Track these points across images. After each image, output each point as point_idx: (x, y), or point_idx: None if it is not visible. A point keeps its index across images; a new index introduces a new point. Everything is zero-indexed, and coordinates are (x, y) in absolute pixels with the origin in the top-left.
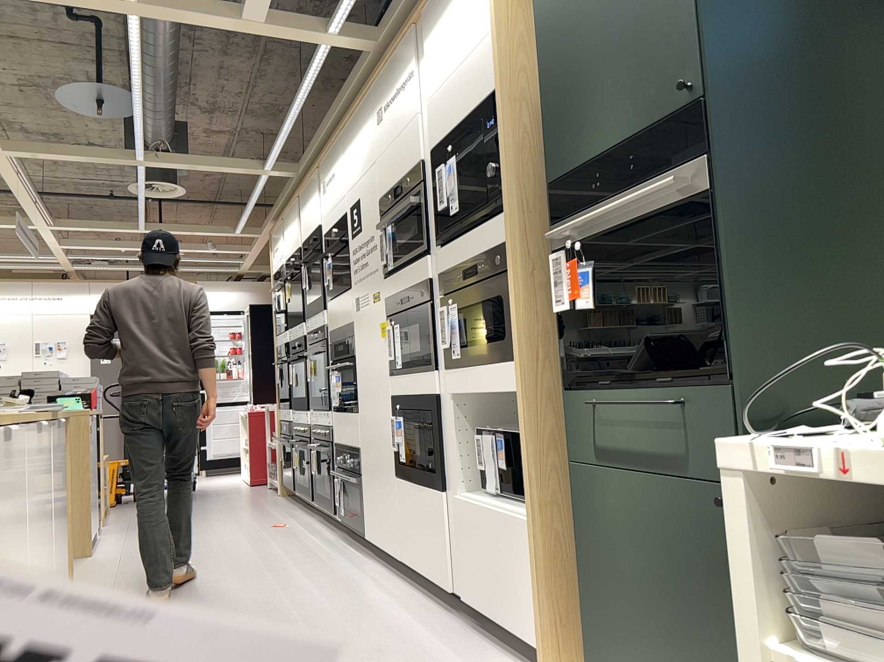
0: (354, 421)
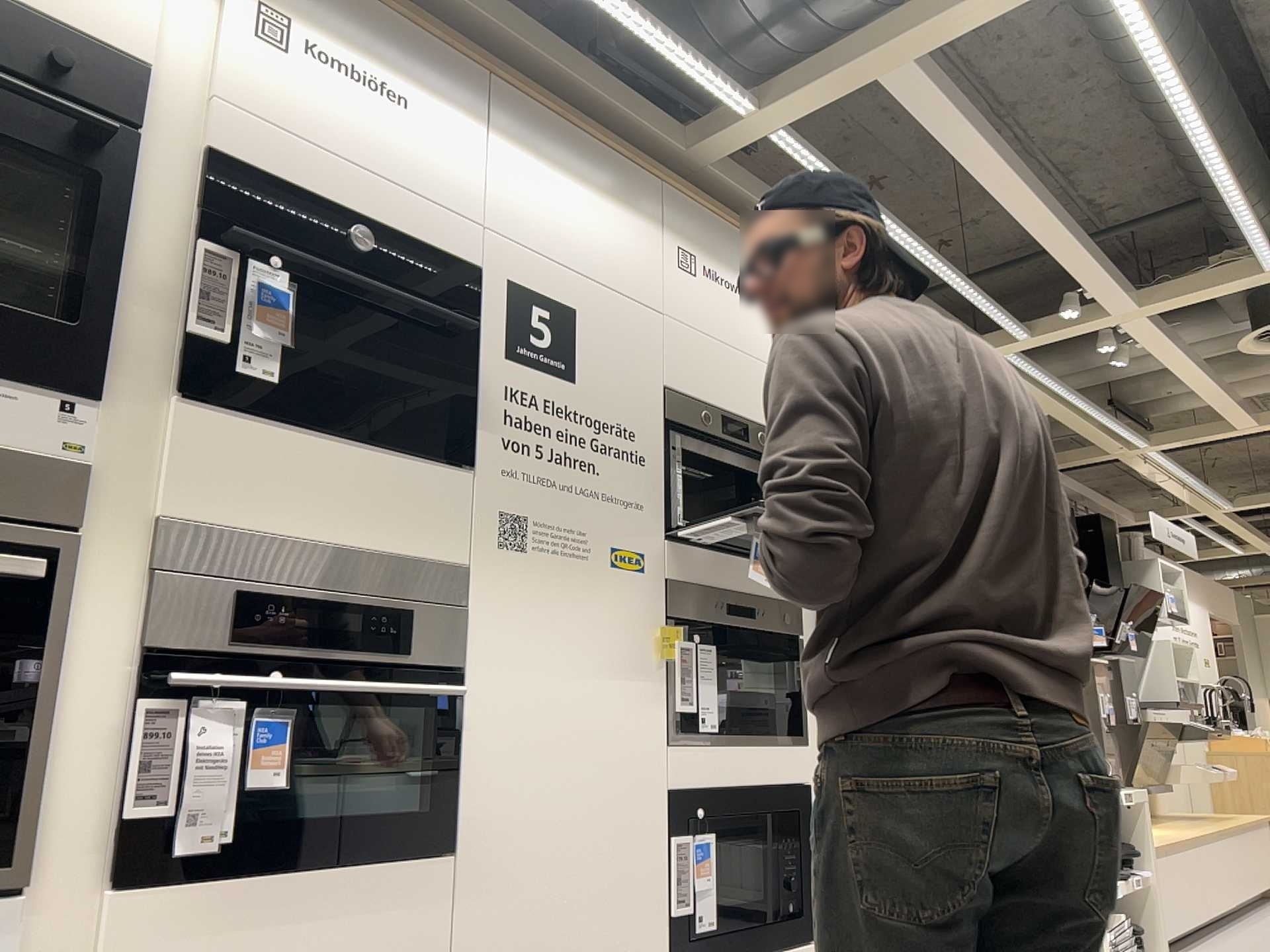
0: (415, 887)
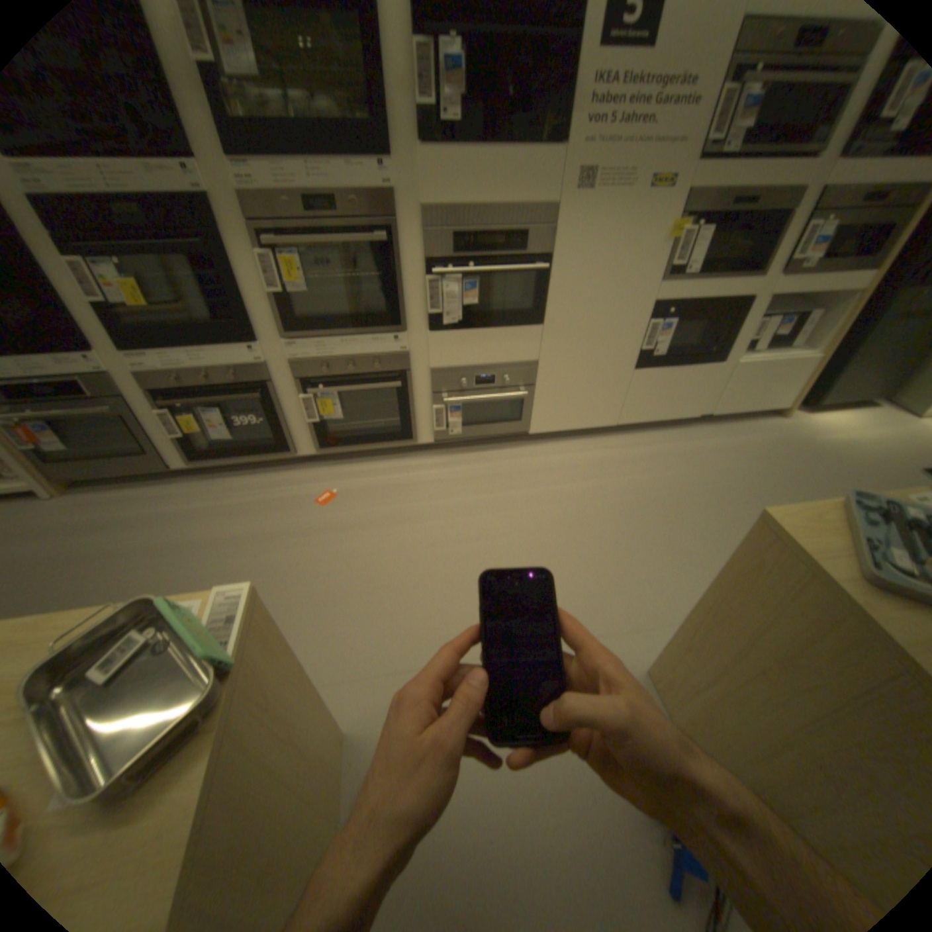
0: (526, 335)
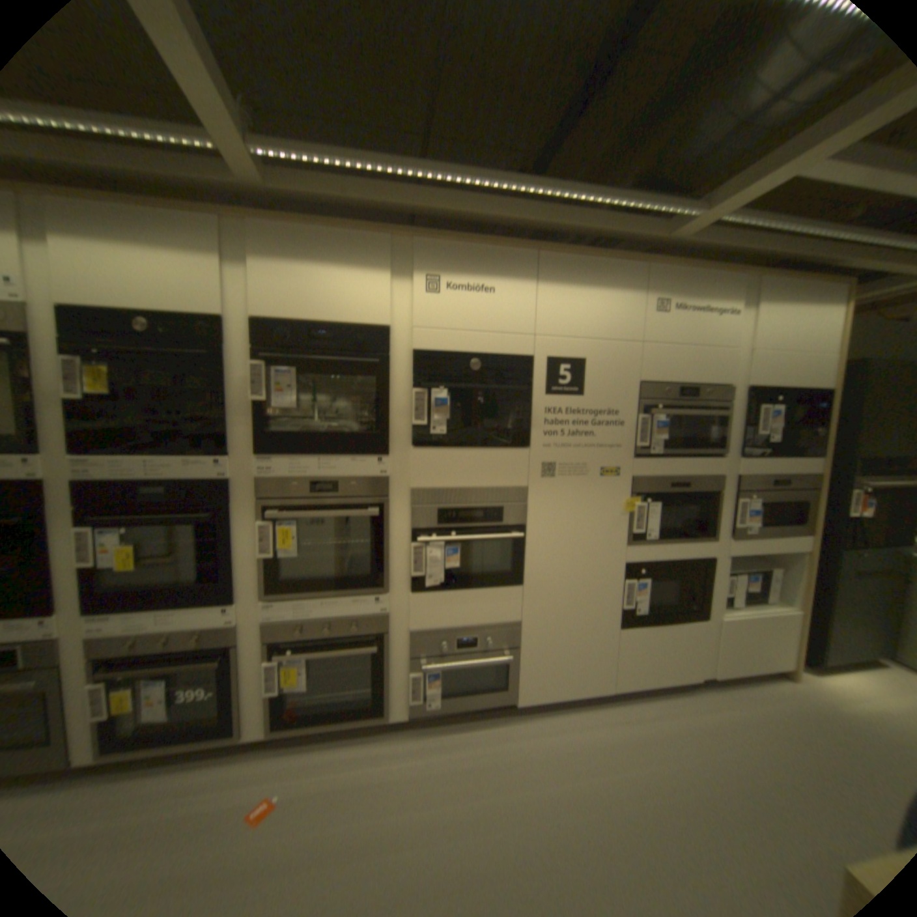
0: (507, 595)
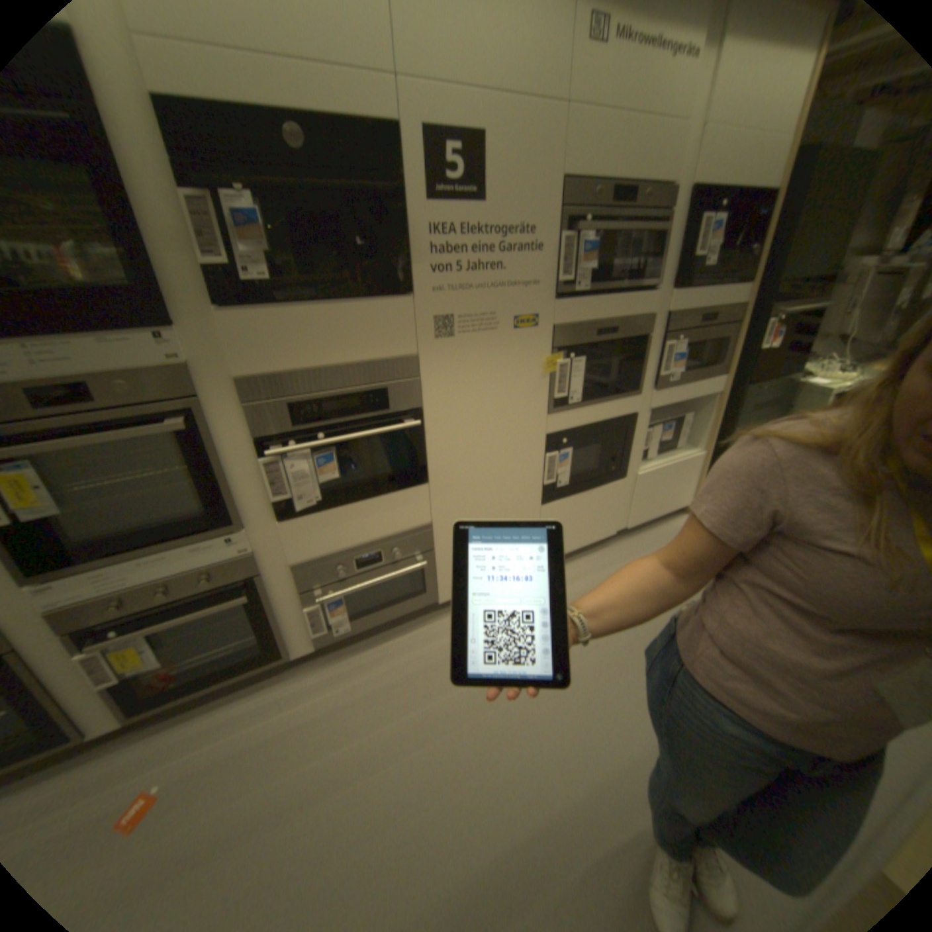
0: (410, 498)
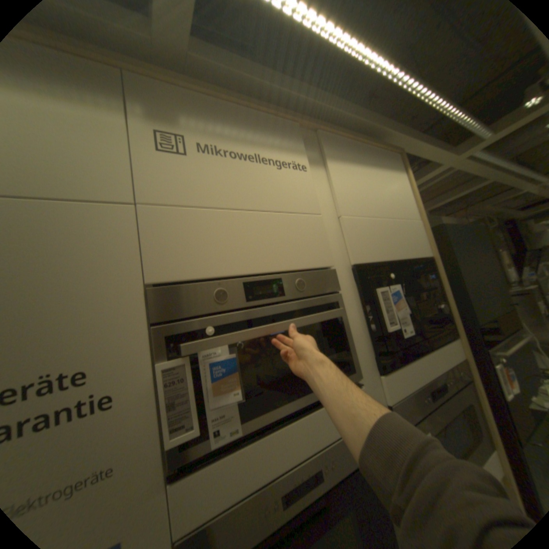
0: None
